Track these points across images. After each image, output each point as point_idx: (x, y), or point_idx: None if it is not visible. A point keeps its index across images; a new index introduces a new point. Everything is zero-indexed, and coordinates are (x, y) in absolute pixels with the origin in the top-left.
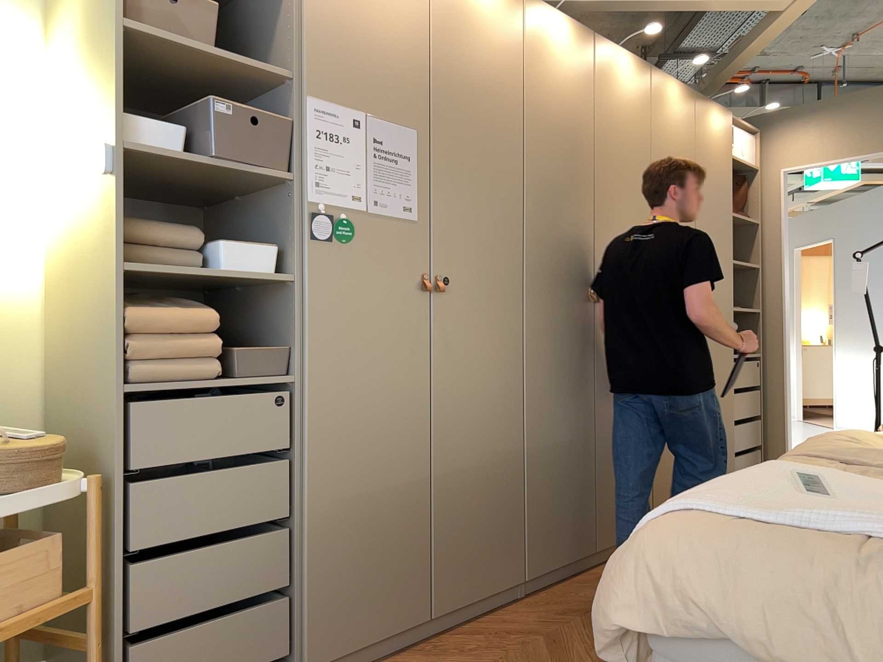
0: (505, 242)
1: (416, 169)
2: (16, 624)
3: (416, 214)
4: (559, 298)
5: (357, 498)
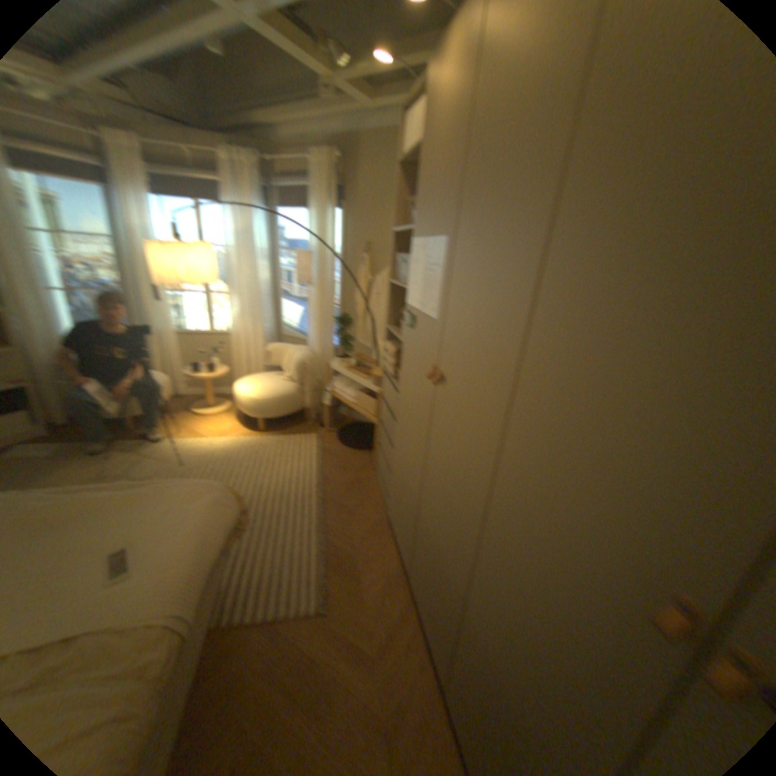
0: (497, 365)
1: (444, 273)
2: (363, 413)
3: (439, 315)
4: (571, 522)
5: (401, 473)
